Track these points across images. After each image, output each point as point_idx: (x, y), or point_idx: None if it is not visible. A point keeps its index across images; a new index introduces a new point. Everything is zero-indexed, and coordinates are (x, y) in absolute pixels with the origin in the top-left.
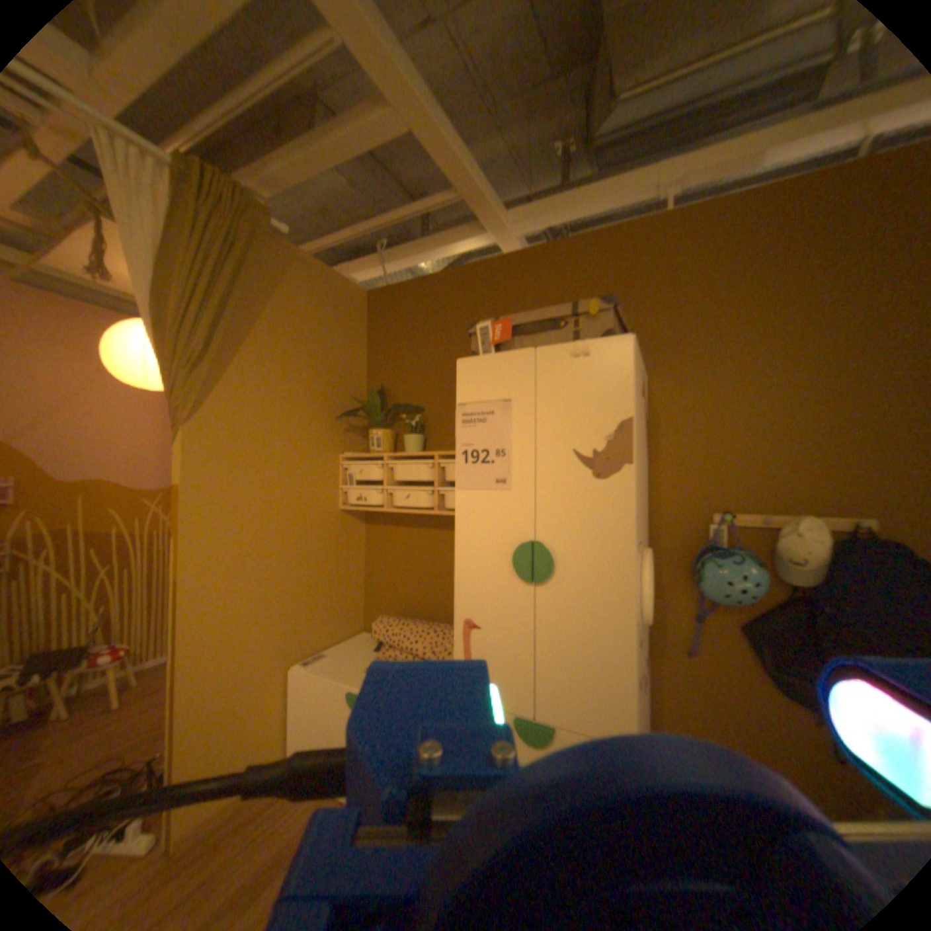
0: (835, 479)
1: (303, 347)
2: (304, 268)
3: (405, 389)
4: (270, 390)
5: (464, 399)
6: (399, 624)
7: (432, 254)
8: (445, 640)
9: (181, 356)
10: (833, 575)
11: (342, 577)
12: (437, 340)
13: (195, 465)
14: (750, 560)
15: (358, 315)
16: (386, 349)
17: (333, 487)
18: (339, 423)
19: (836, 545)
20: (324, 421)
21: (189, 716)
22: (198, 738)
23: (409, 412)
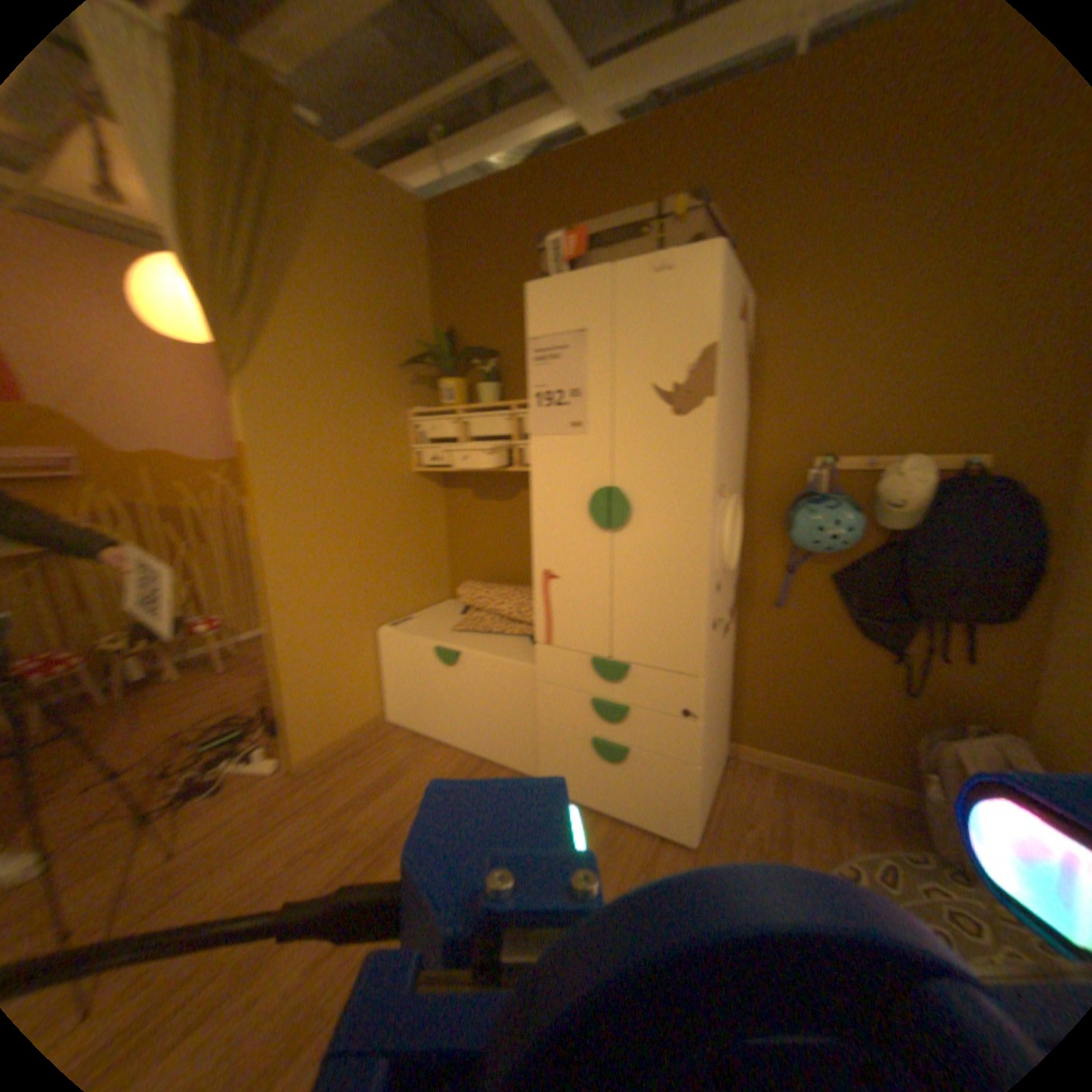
0: (955, 411)
1: (350, 279)
2: (340, 172)
3: (475, 328)
4: (320, 334)
5: (536, 332)
6: (483, 588)
7: (501, 141)
8: (529, 601)
9: (216, 294)
10: (931, 515)
11: (421, 544)
12: (509, 262)
13: (252, 420)
14: (846, 504)
15: (412, 235)
16: (449, 278)
17: (403, 447)
18: (402, 373)
19: (941, 484)
20: (385, 370)
21: (287, 666)
22: (298, 685)
23: (480, 356)
